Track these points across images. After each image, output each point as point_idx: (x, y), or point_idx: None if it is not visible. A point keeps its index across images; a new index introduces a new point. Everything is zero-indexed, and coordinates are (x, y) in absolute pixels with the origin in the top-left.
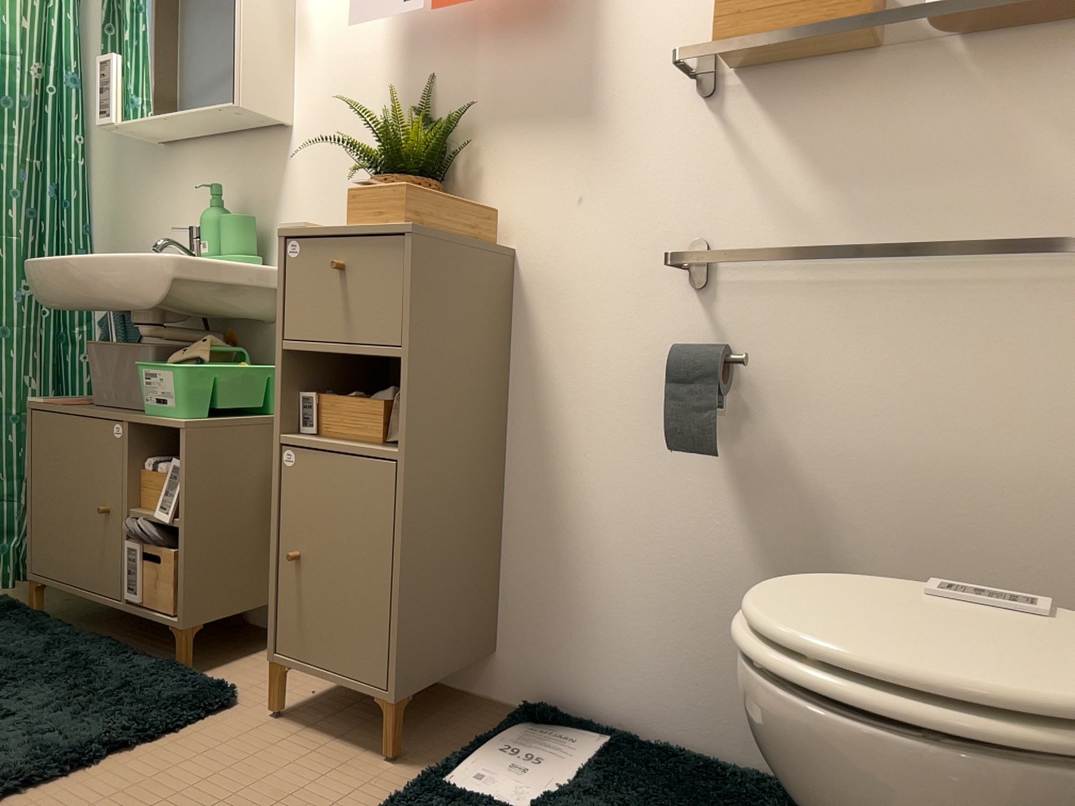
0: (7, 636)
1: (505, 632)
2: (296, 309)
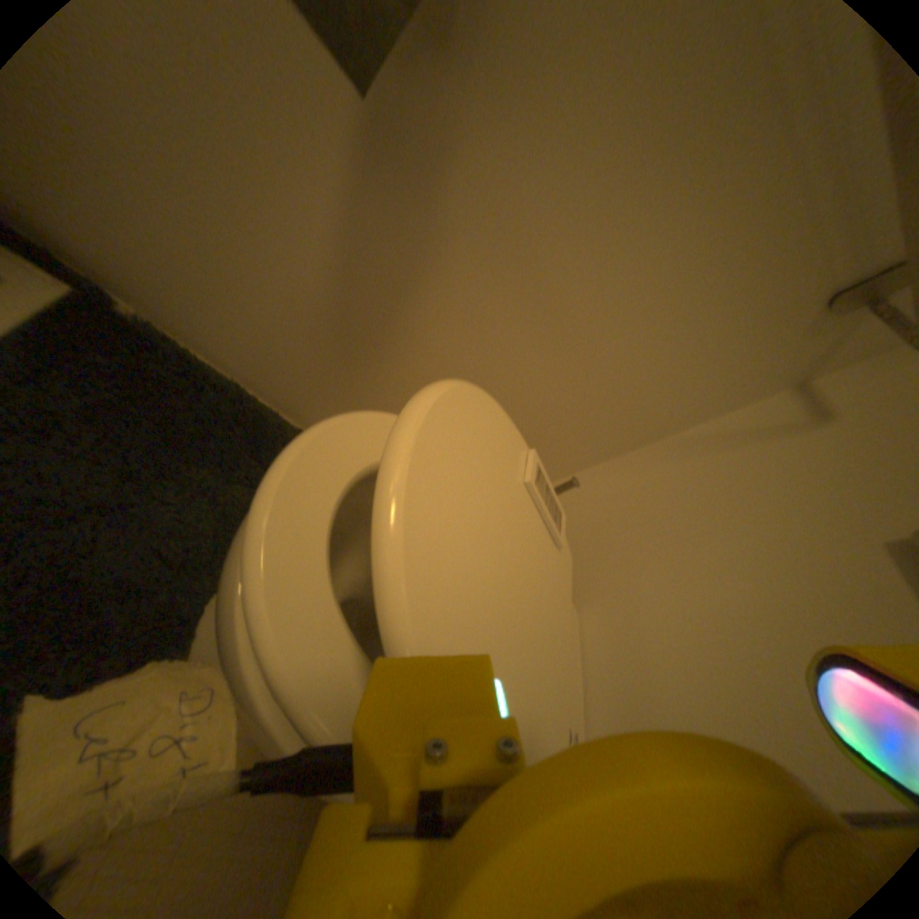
0: None
1: None
2: None
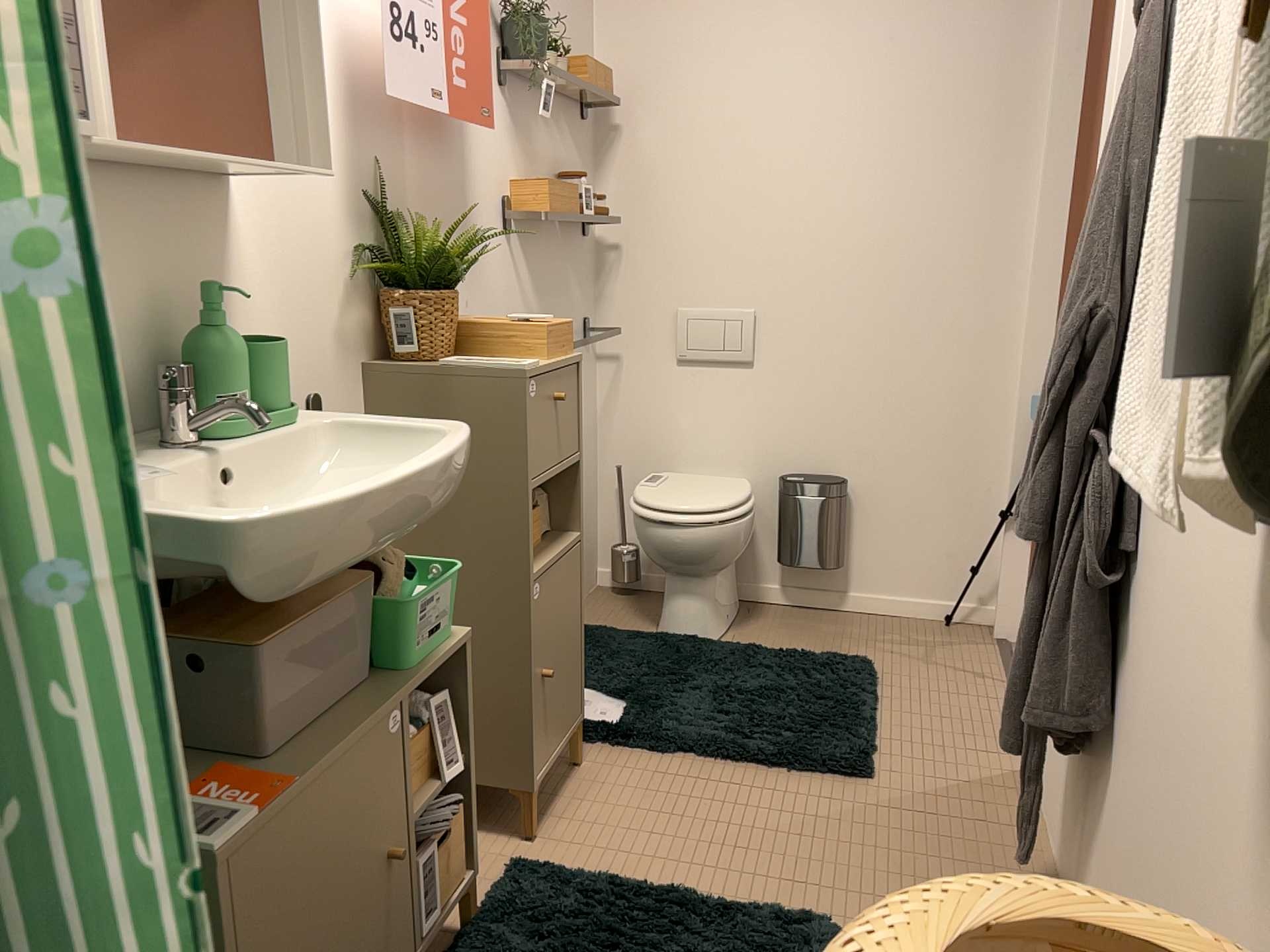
0: None
1: None
2: (534, 446)
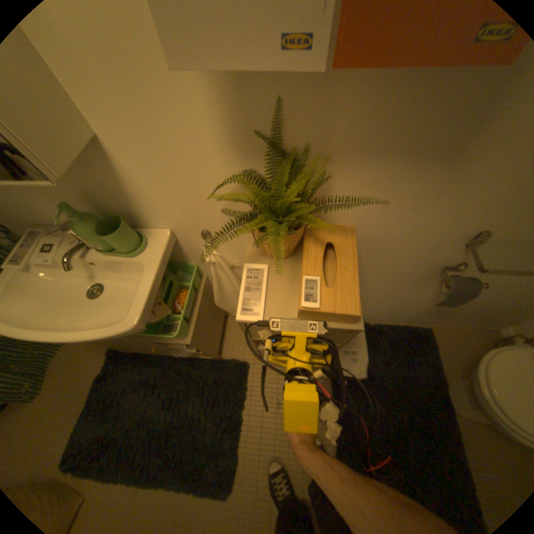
0: (141, 381)
1: None
2: (255, 334)
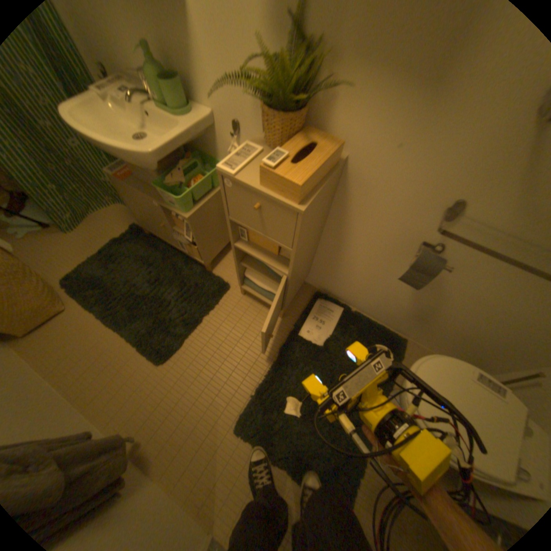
0: (145, 257)
1: (312, 273)
2: (231, 207)
